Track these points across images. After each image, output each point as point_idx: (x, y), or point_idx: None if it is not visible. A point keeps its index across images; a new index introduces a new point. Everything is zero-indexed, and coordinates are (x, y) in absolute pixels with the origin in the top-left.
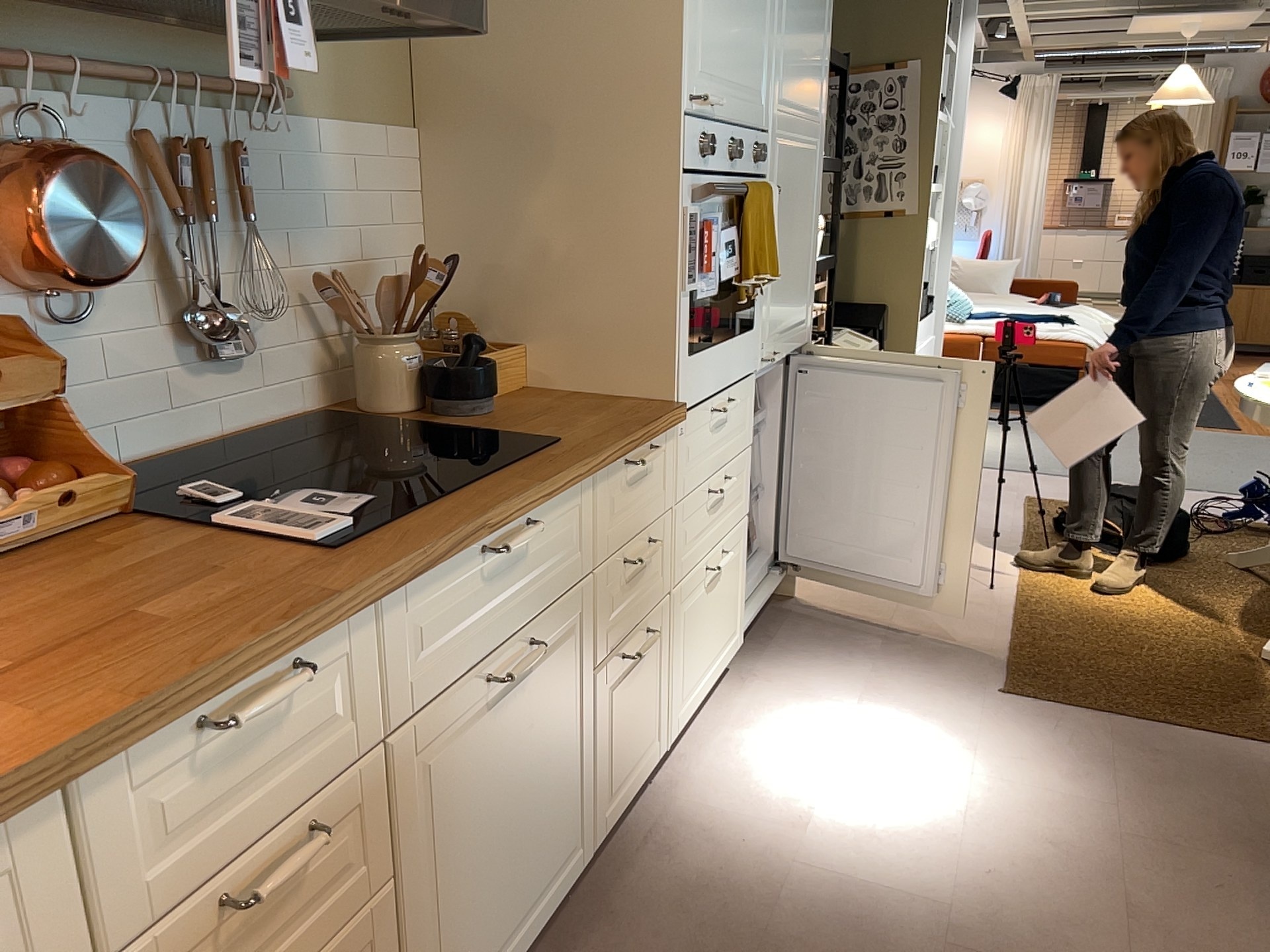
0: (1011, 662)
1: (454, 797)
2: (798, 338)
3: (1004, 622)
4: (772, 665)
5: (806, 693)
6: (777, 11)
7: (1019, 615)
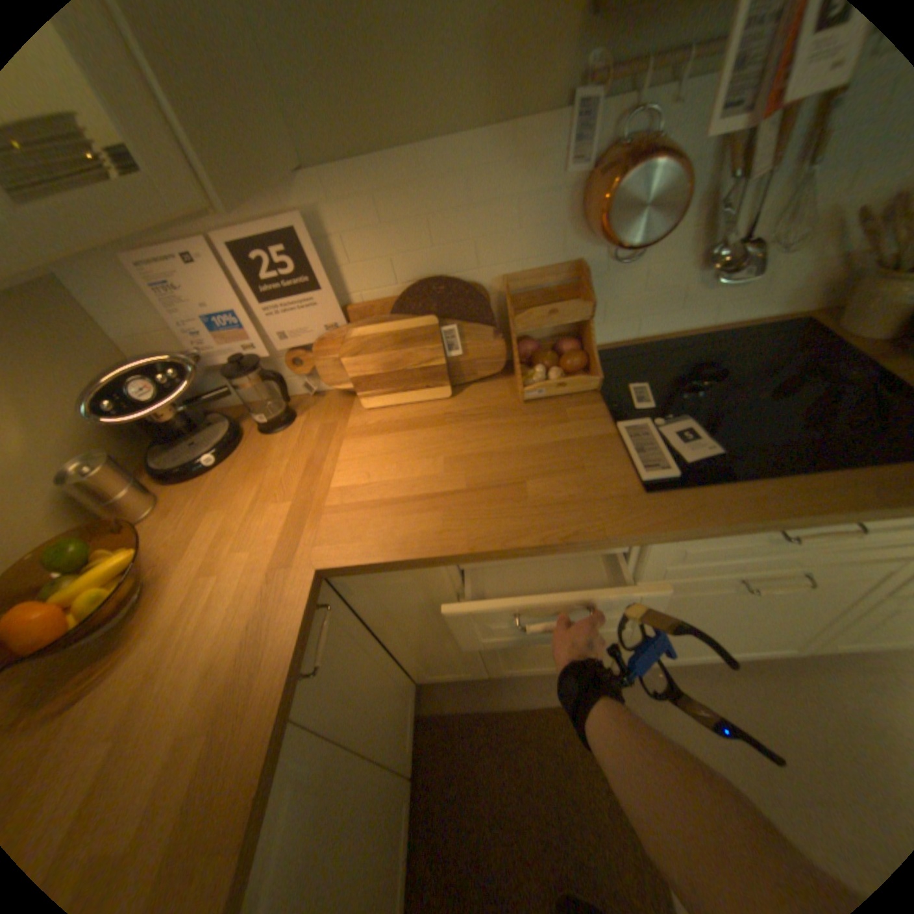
0: None
1: (689, 611)
2: None
3: None
4: None
5: None
6: None
7: None
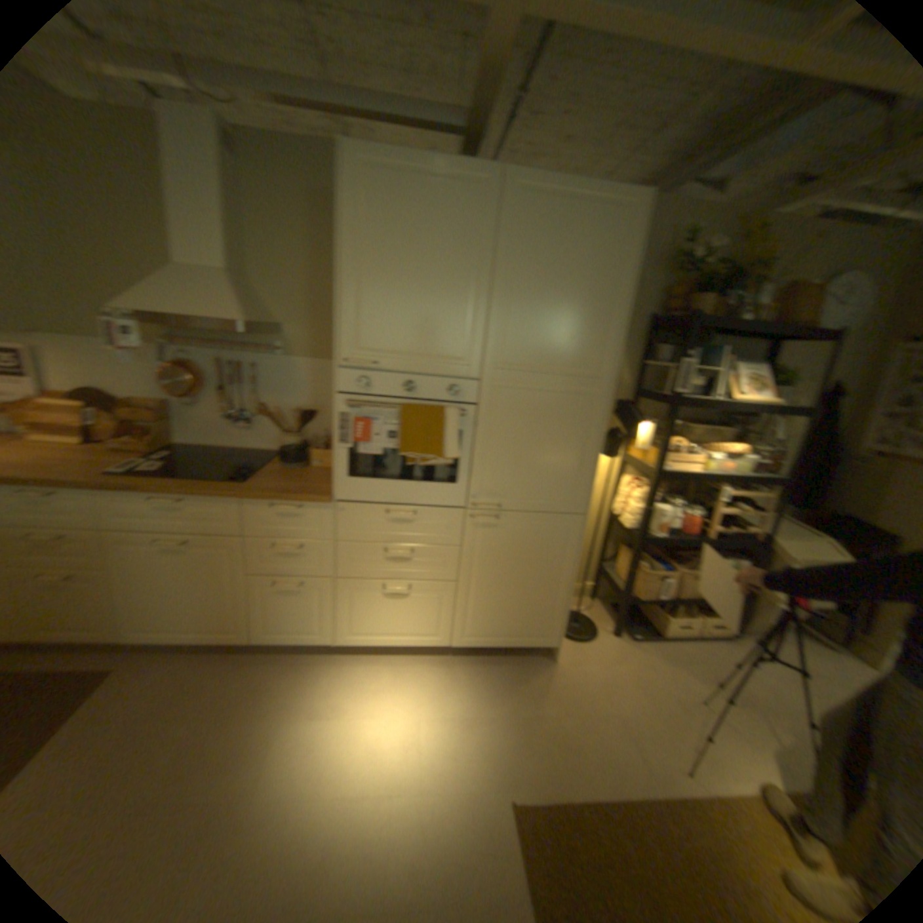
0: (564, 808)
1: (133, 569)
2: (551, 507)
3: (634, 796)
4: (463, 672)
5: (442, 694)
6: (485, 311)
7: (655, 806)
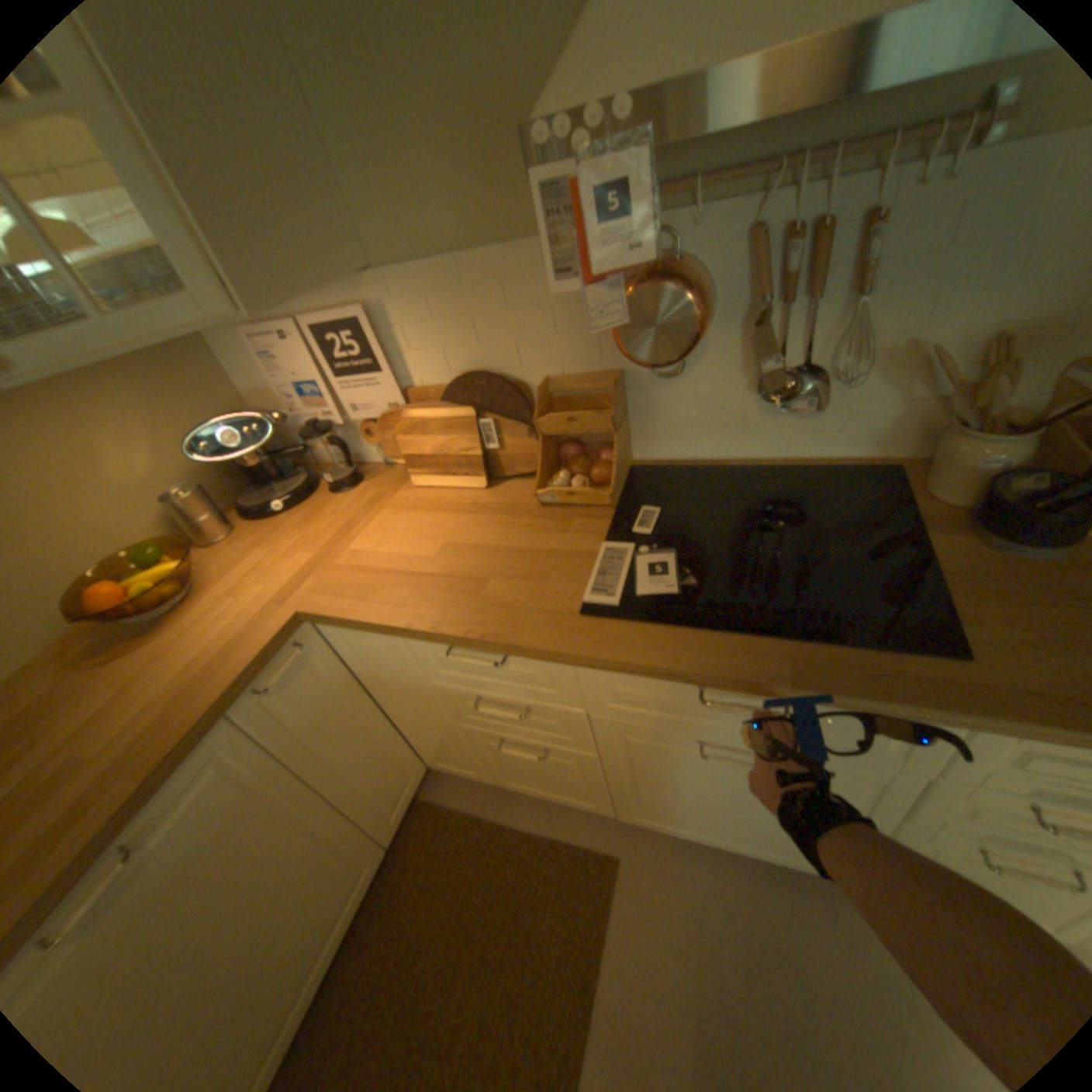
0: None
1: (660, 764)
2: None
3: None
4: None
5: None
6: None
7: None
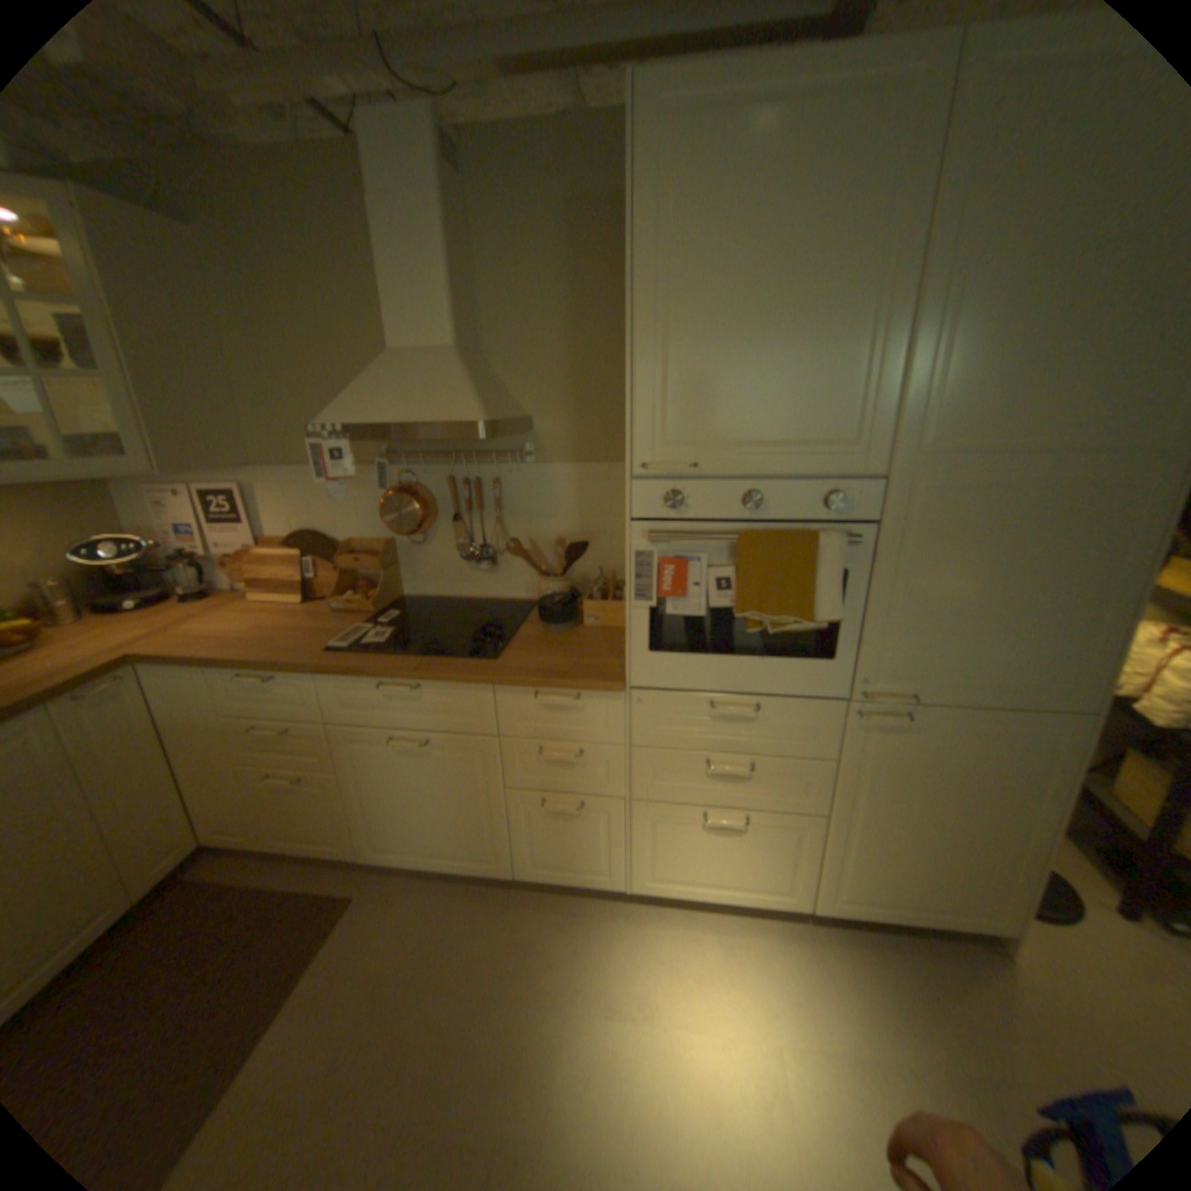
0: None
1: (374, 771)
2: (1028, 701)
3: None
4: (844, 960)
5: (814, 999)
6: (911, 342)
7: None
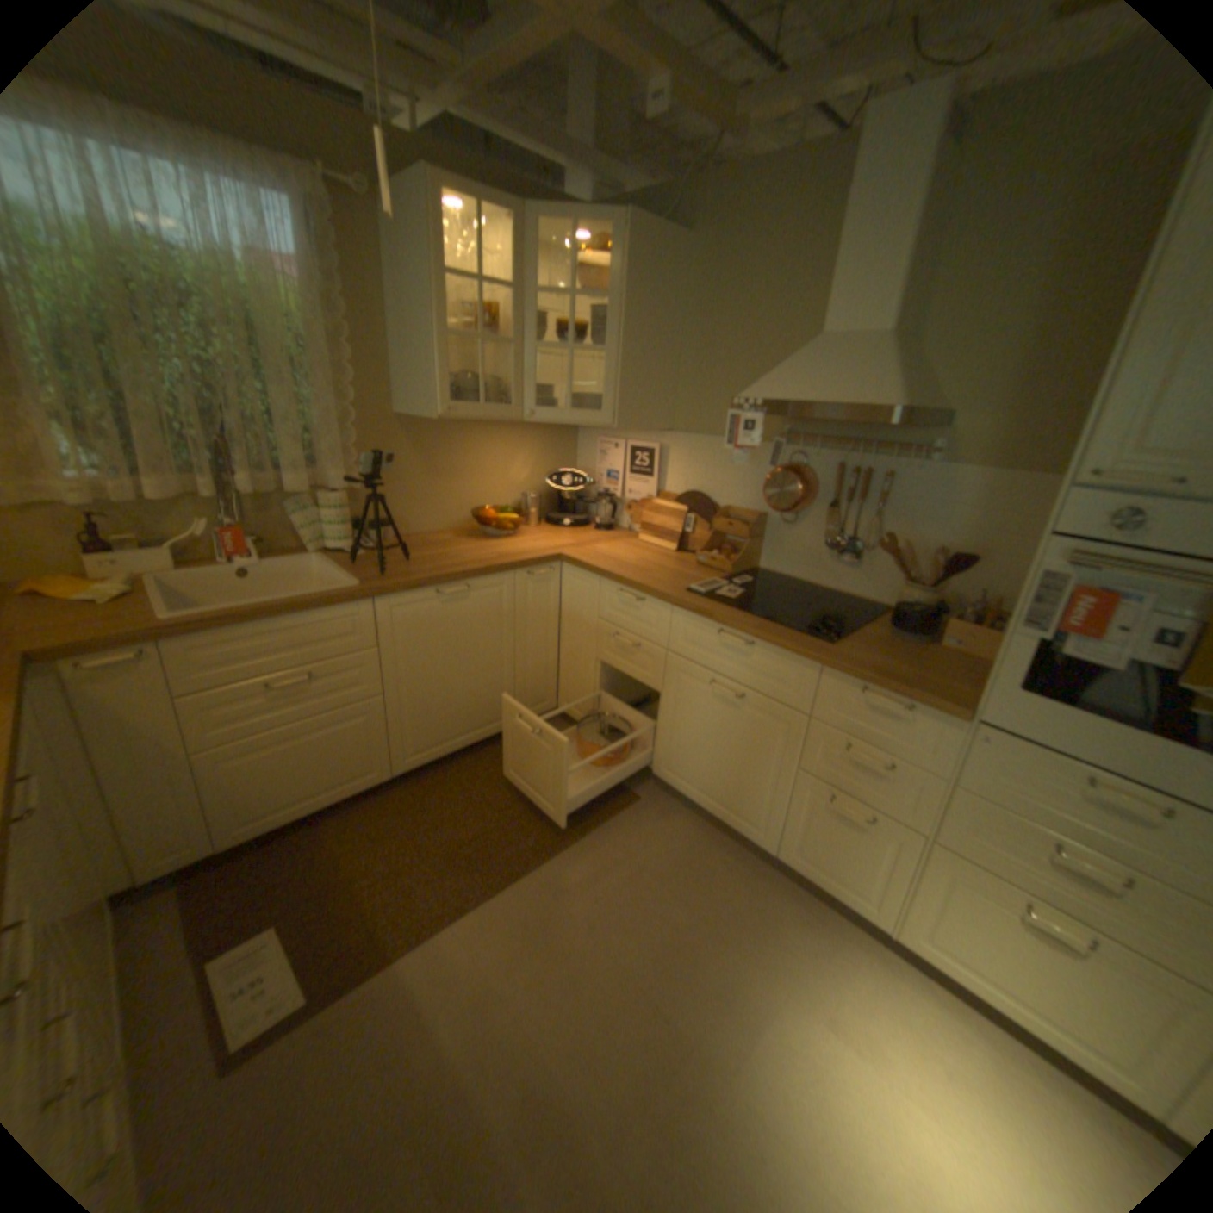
0: None
1: (690, 703)
2: None
3: None
4: None
5: None
6: None
7: None
